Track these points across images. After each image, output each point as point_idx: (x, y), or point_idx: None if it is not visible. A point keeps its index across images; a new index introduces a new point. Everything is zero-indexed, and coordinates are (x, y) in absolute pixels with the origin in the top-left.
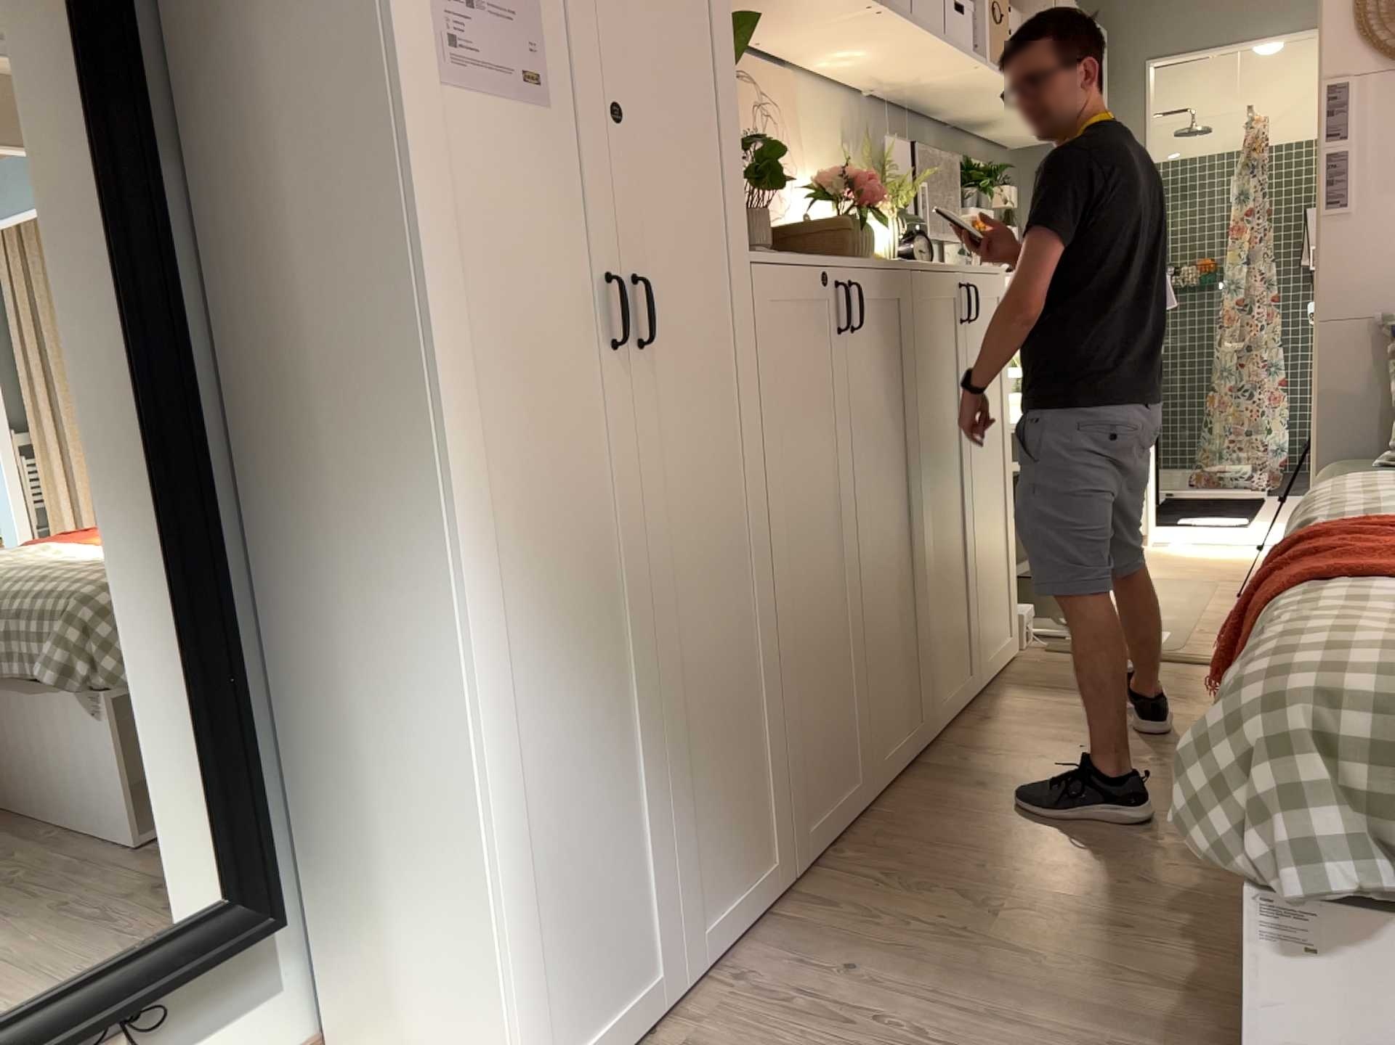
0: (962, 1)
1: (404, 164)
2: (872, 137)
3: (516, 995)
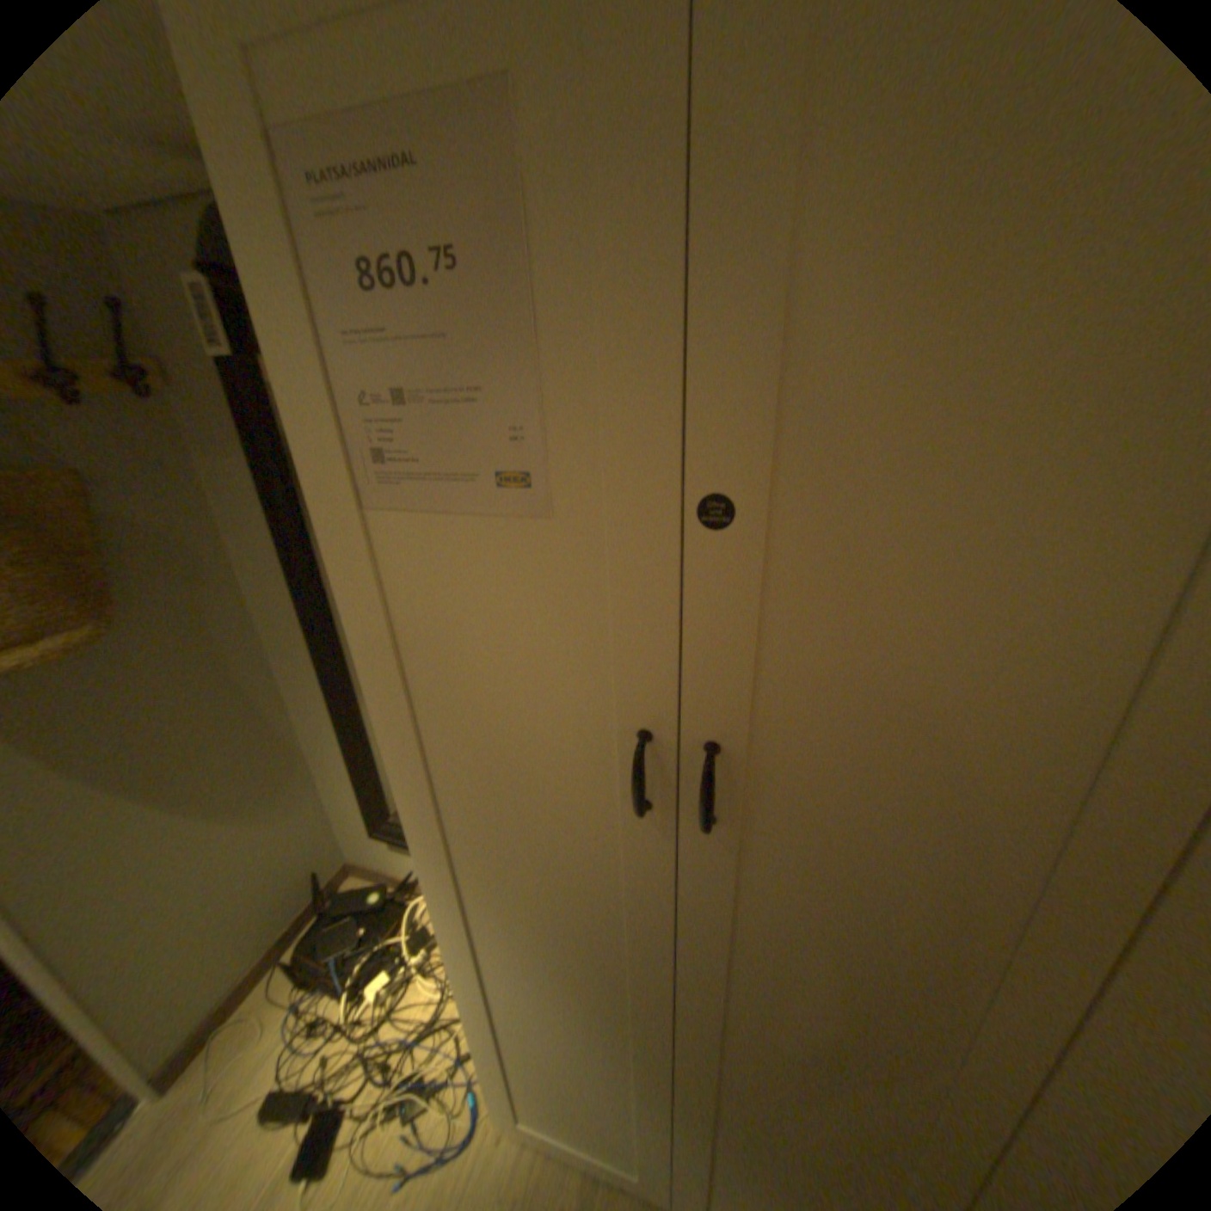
0: None
1: (337, 596)
2: None
3: (488, 1078)
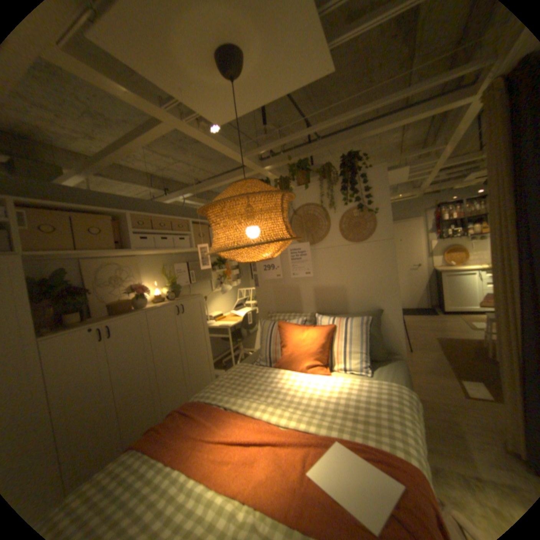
0: (187, 234)
1: None
2: (174, 262)
3: None
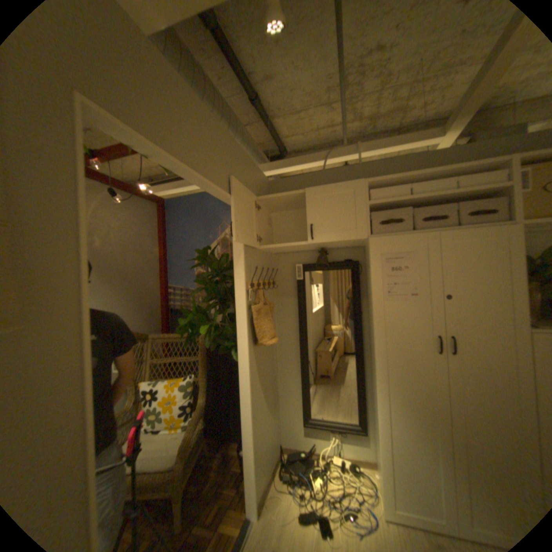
0: None
1: (374, 318)
2: None
3: (387, 484)
